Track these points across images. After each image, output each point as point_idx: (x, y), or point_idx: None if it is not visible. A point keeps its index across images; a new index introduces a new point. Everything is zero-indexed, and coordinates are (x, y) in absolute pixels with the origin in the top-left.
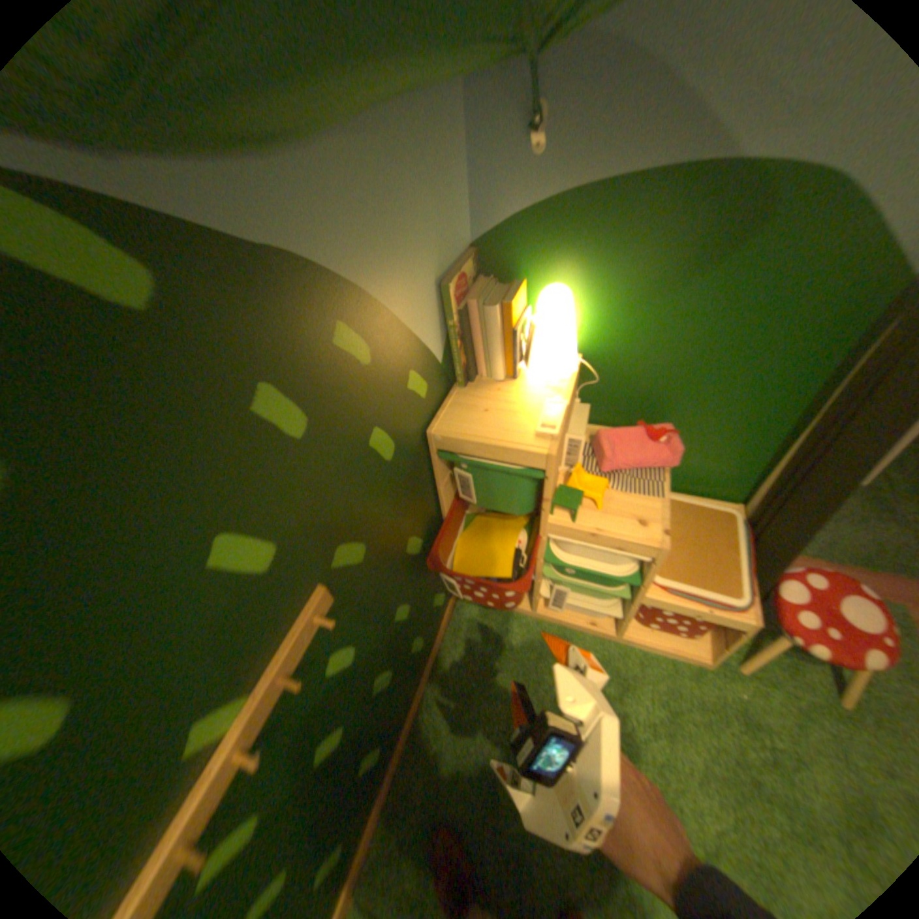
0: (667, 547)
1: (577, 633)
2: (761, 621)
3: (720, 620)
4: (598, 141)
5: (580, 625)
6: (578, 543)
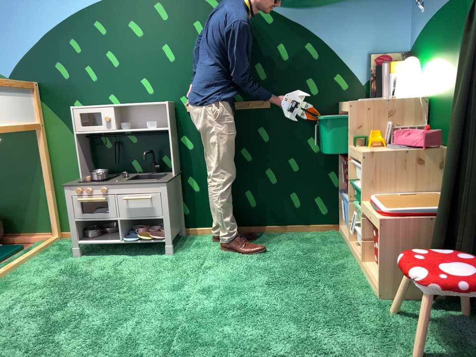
0: (363, 153)
1: (353, 259)
2: (384, 220)
3: (374, 220)
4: (432, 3)
5: (356, 253)
6: (355, 163)
